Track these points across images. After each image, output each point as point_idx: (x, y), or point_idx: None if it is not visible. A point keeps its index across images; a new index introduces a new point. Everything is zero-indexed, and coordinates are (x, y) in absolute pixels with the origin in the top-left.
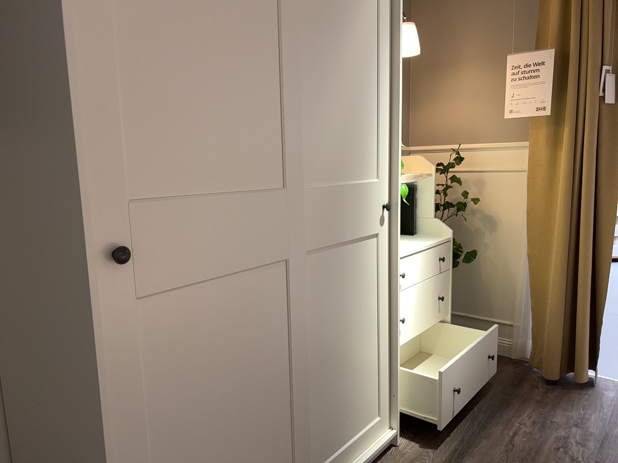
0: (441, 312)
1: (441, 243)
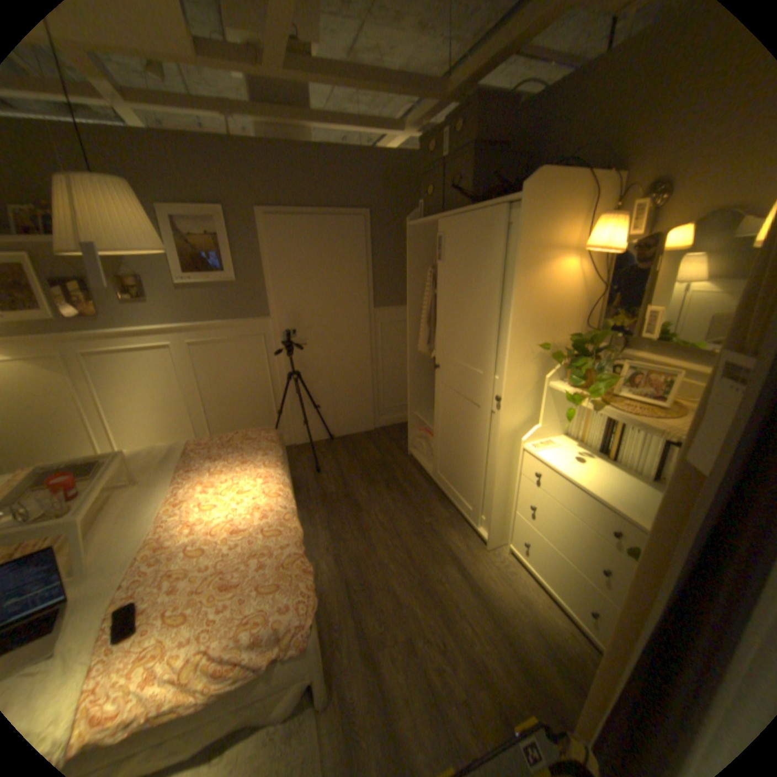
0: (609, 588)
1: (630, 519)
